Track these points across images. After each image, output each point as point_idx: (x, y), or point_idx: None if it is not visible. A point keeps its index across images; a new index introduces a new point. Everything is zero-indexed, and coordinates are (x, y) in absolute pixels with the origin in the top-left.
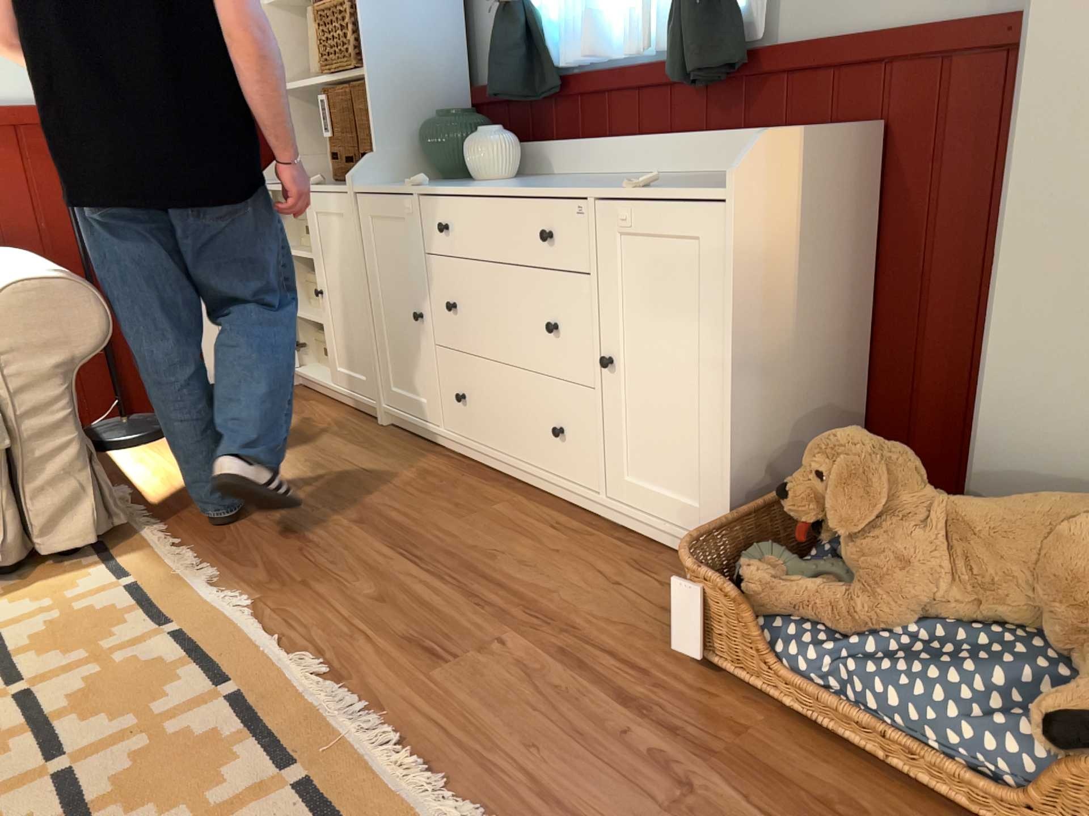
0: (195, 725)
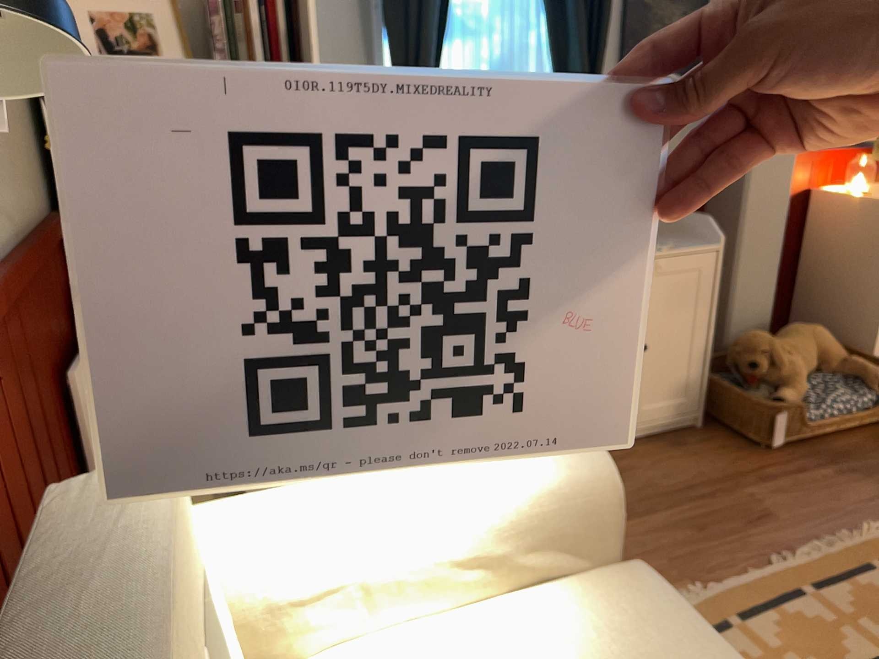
0: (848, 604)
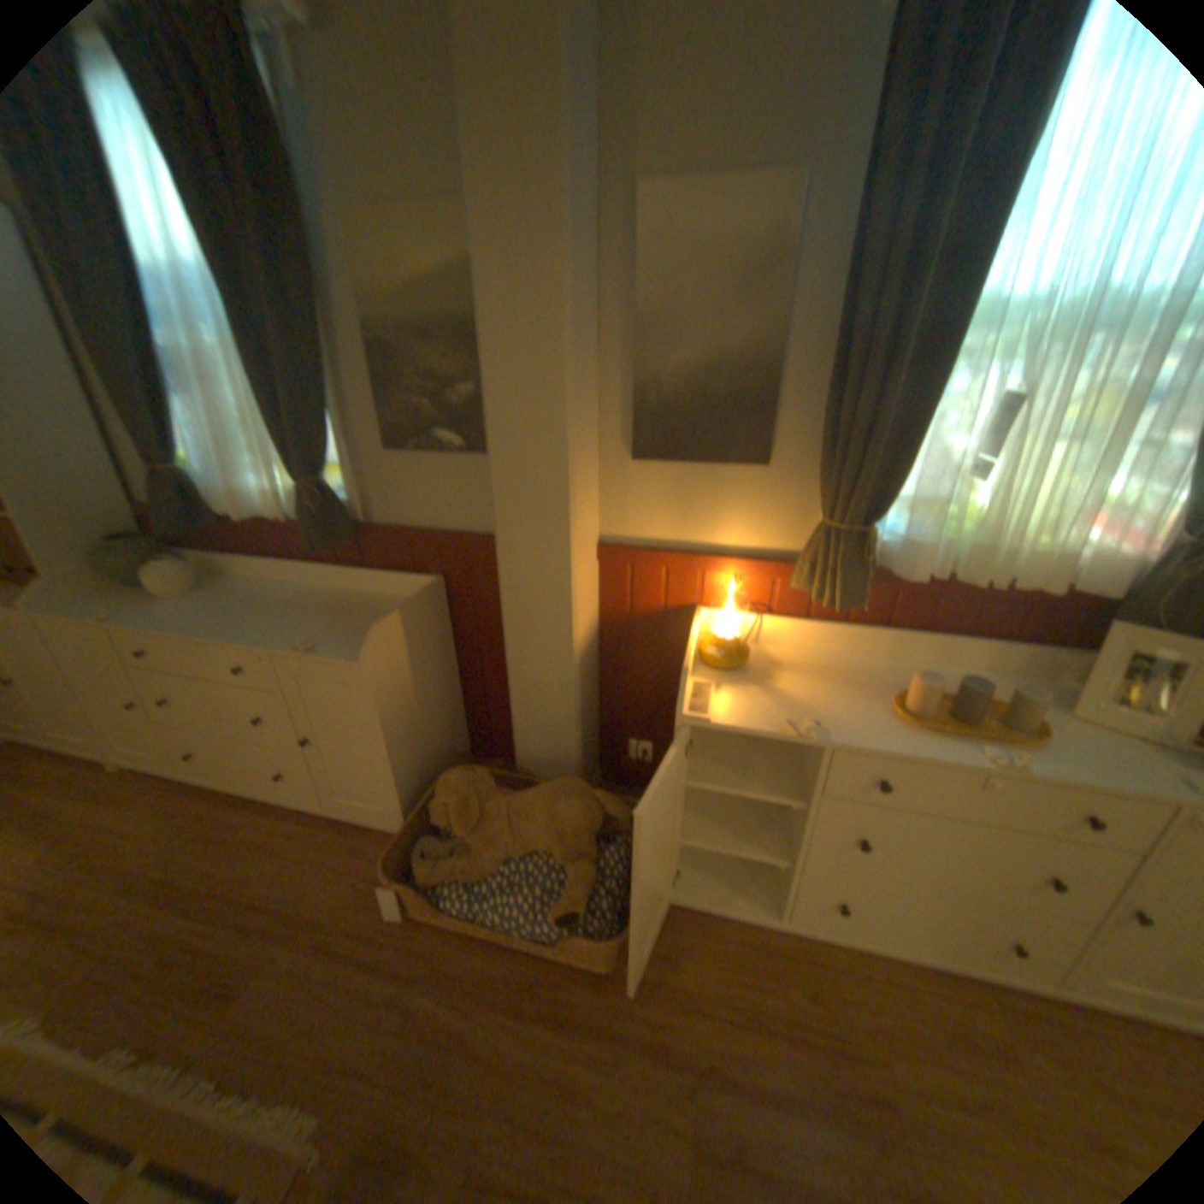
0: None
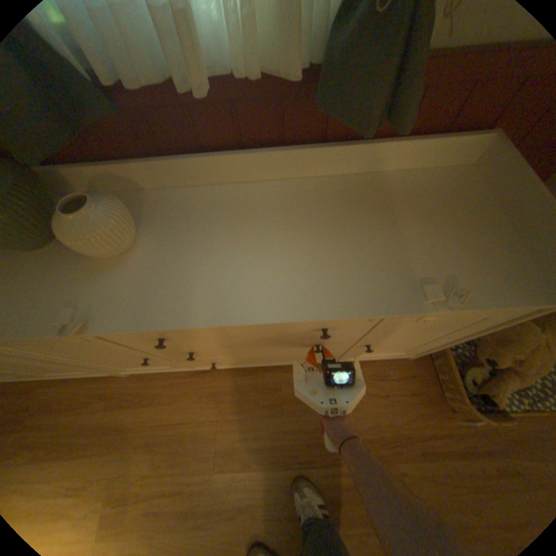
0: None
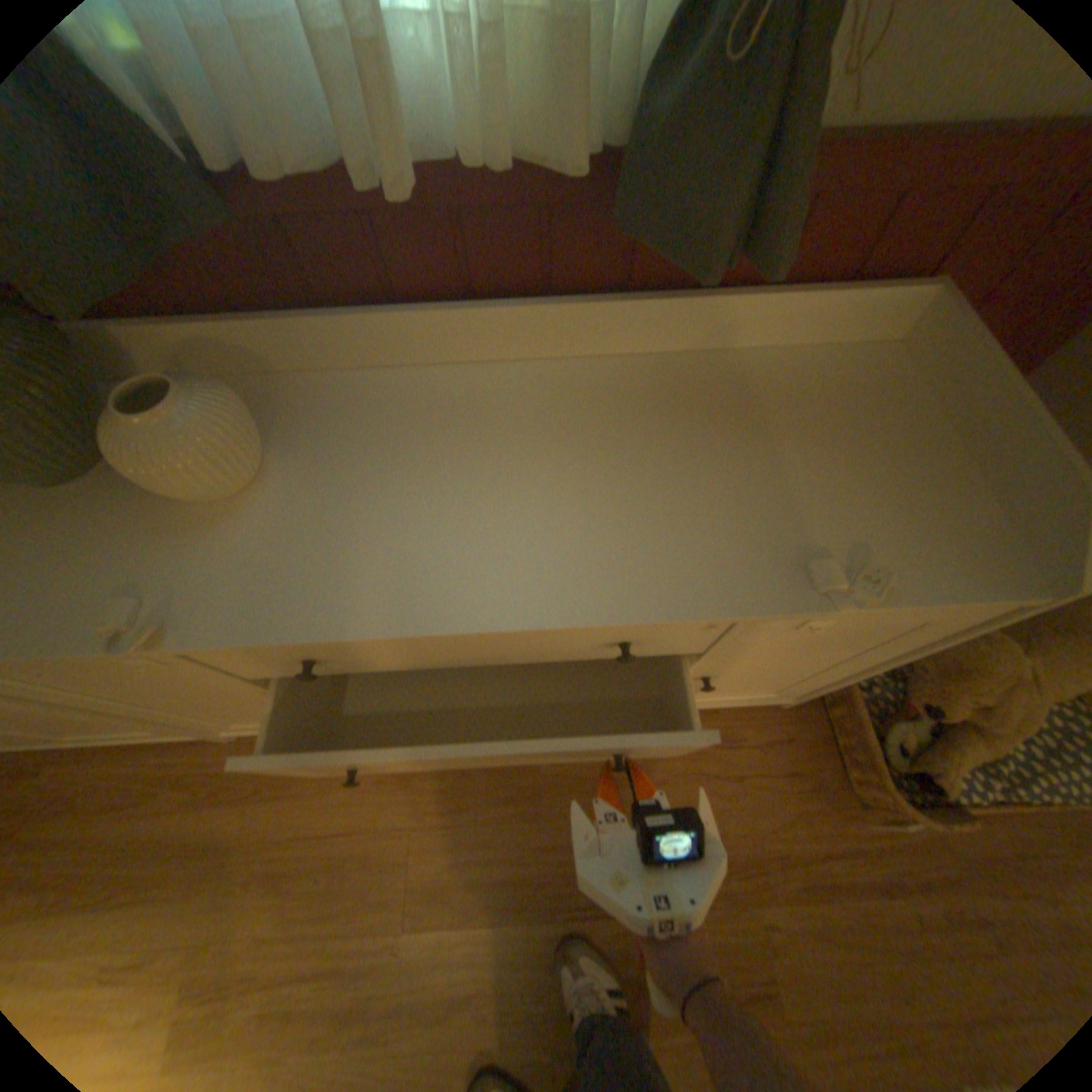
0: None
